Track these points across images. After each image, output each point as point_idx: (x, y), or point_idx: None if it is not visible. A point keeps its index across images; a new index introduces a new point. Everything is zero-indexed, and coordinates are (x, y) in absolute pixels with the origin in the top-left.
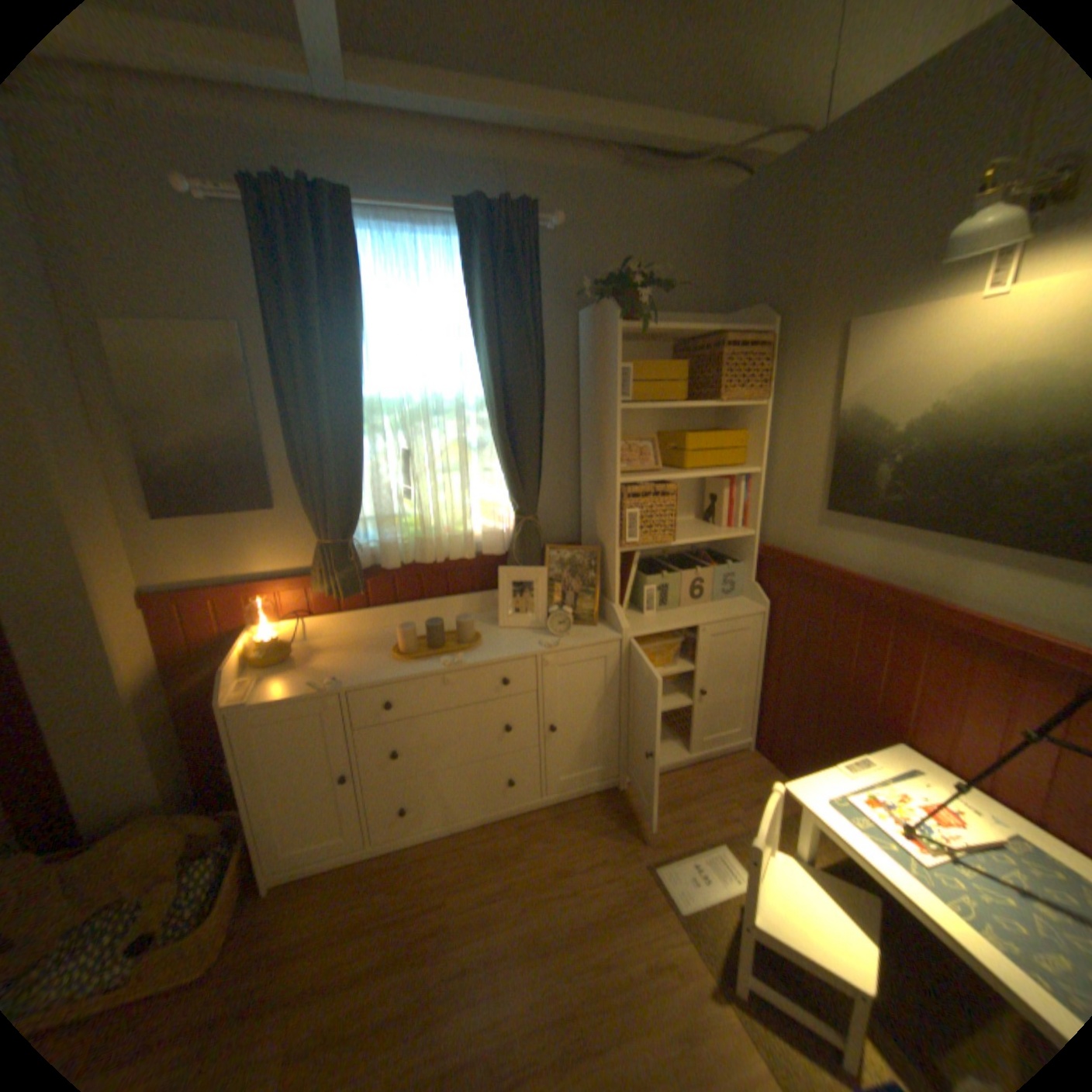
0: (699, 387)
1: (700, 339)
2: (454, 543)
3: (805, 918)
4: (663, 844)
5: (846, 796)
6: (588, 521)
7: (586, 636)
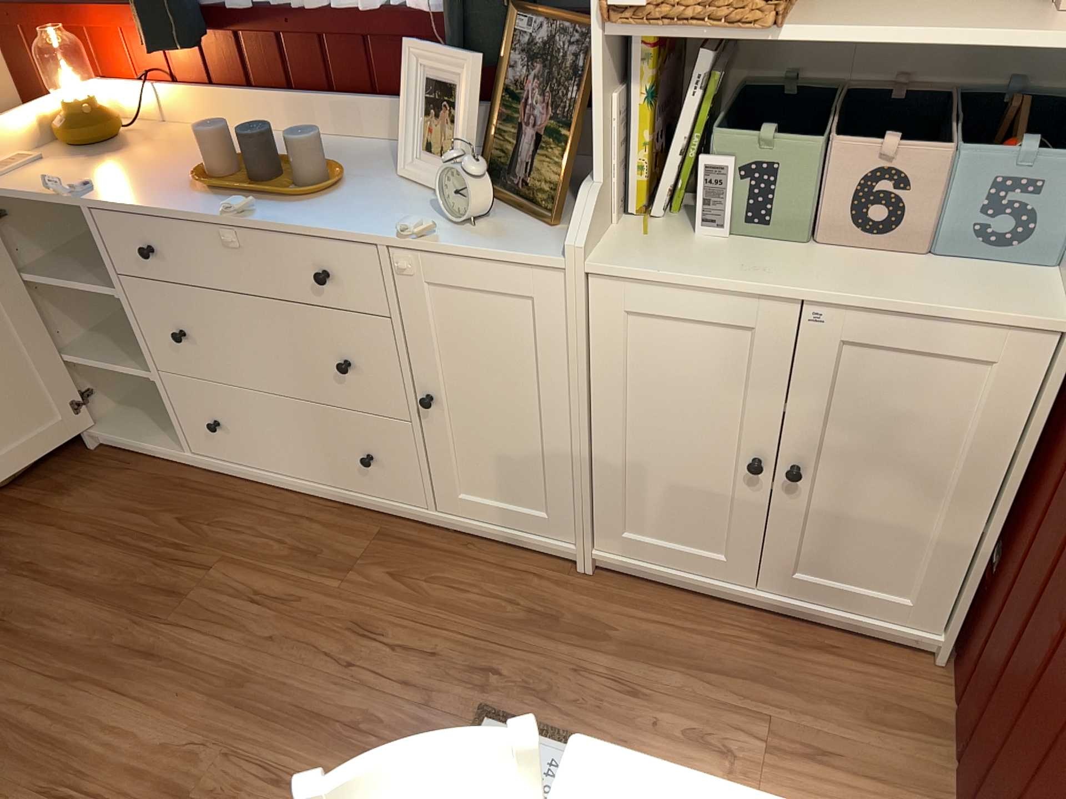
0: None
1: None
2: None
3: None
4: (551, 685)
5: None
6: None
7: (506, 240)
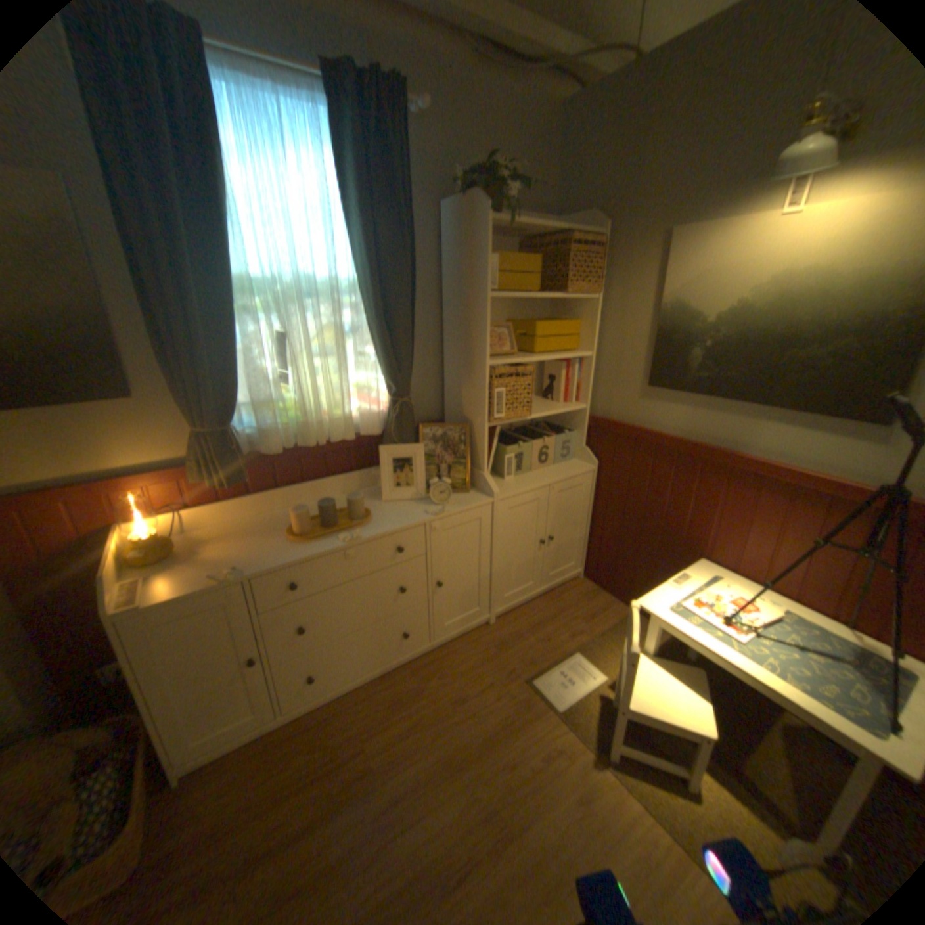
0: (546, 281)
1: (544, 237)
2: (332, 426)
3: (660, 696)
4: (532, 661)
5: (678, 603)
6: (453, 401)
7: (463, 502)
